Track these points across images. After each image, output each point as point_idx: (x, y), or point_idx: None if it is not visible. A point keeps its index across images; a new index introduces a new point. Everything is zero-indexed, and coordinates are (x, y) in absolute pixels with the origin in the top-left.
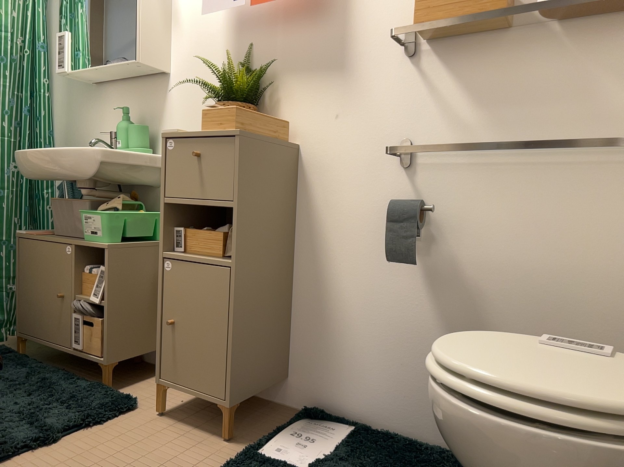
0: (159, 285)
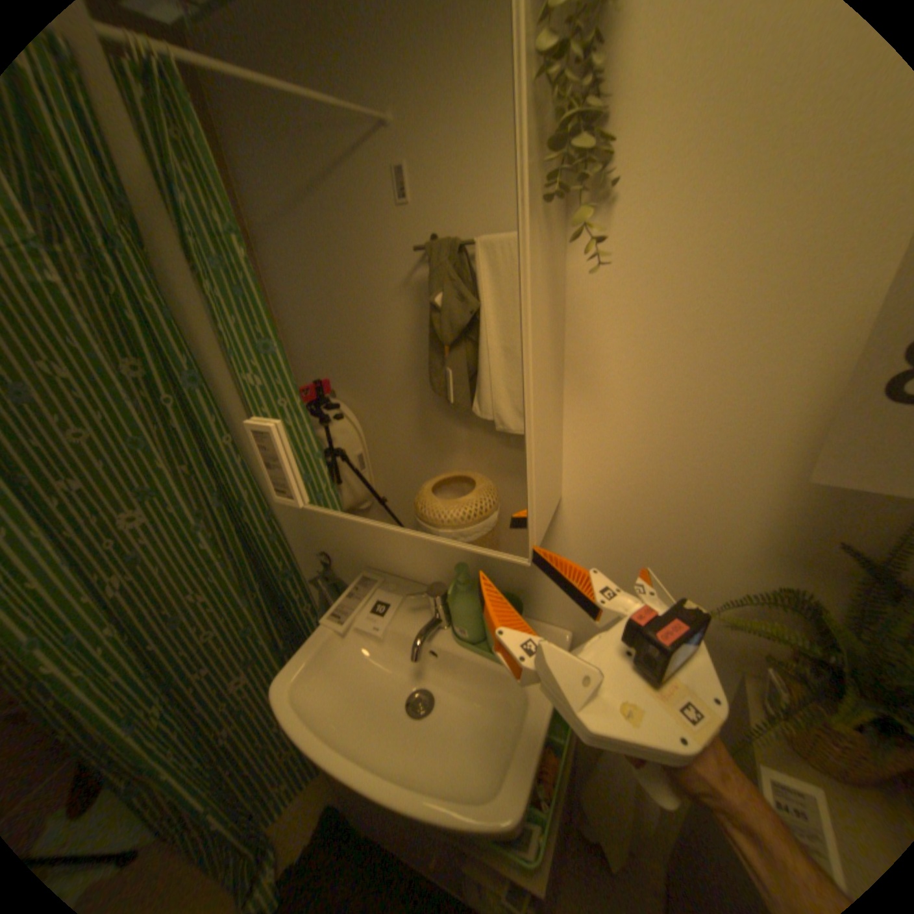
0: None
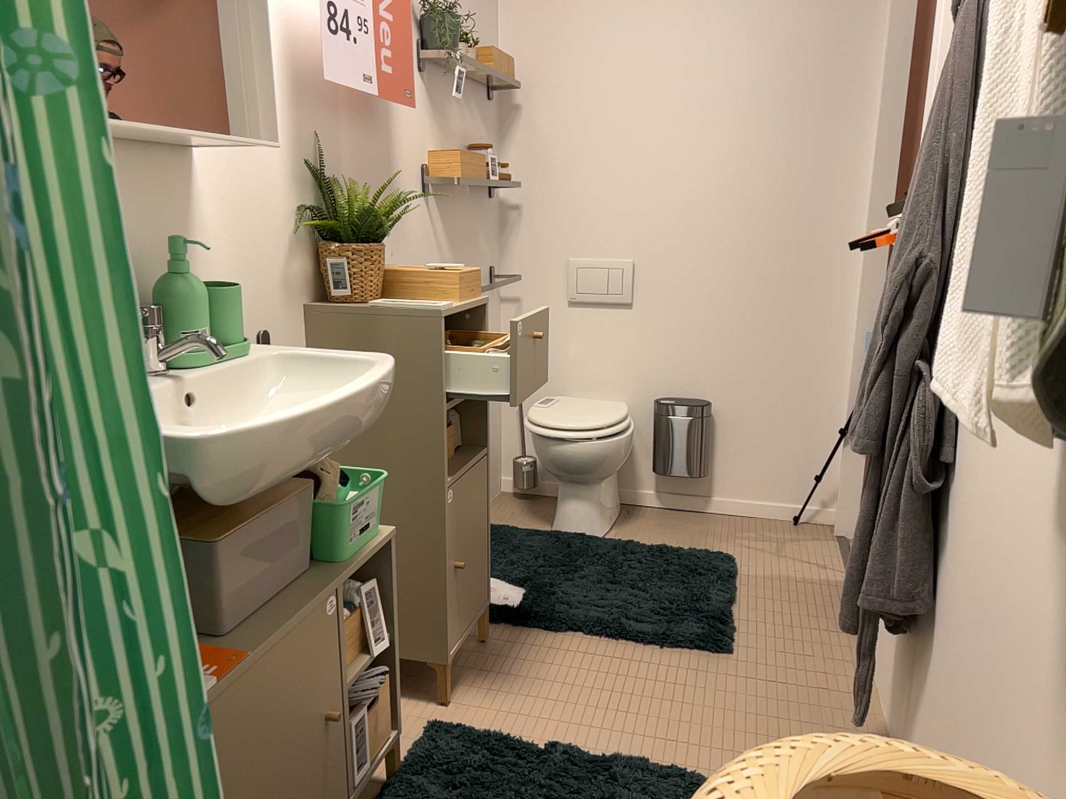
0: (450, 527)
